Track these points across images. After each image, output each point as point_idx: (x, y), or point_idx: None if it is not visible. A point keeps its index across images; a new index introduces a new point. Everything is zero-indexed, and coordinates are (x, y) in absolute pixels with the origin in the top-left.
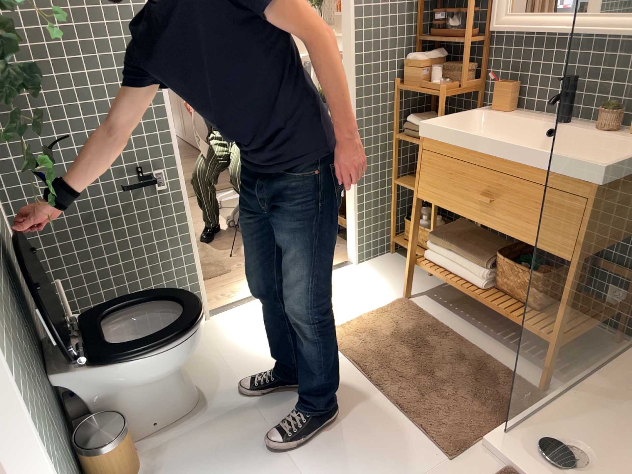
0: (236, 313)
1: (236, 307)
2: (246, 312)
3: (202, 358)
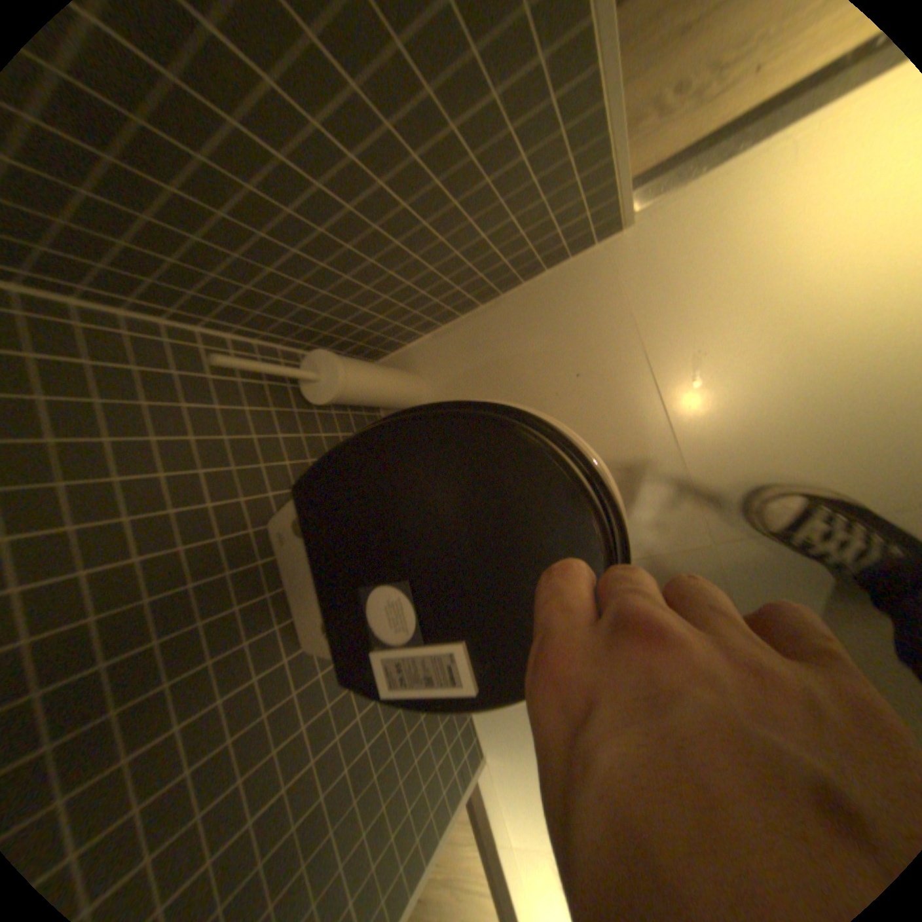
0: (713, 205)
1: (716, 174)
2: (747, 199)
3: (607, 379)
